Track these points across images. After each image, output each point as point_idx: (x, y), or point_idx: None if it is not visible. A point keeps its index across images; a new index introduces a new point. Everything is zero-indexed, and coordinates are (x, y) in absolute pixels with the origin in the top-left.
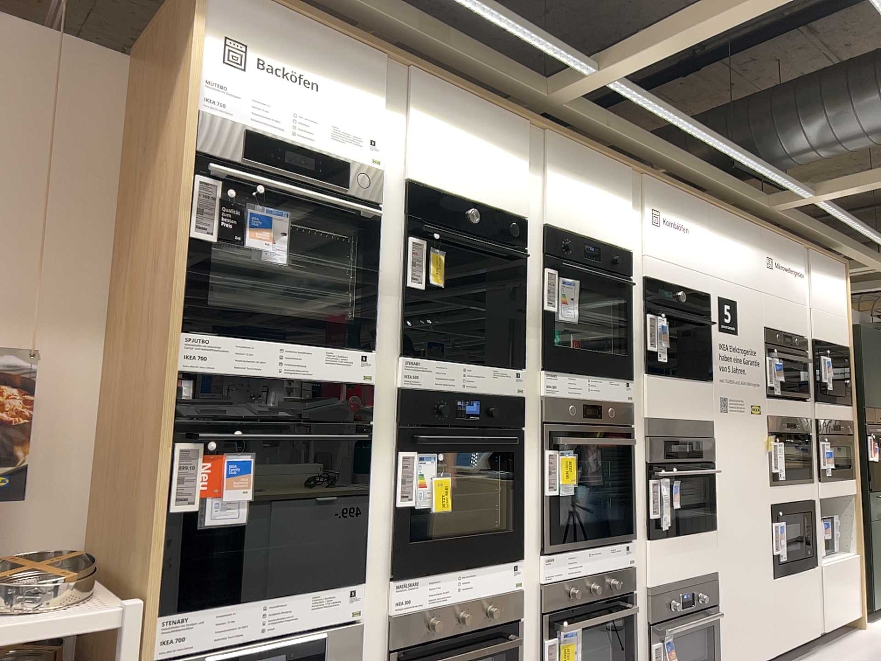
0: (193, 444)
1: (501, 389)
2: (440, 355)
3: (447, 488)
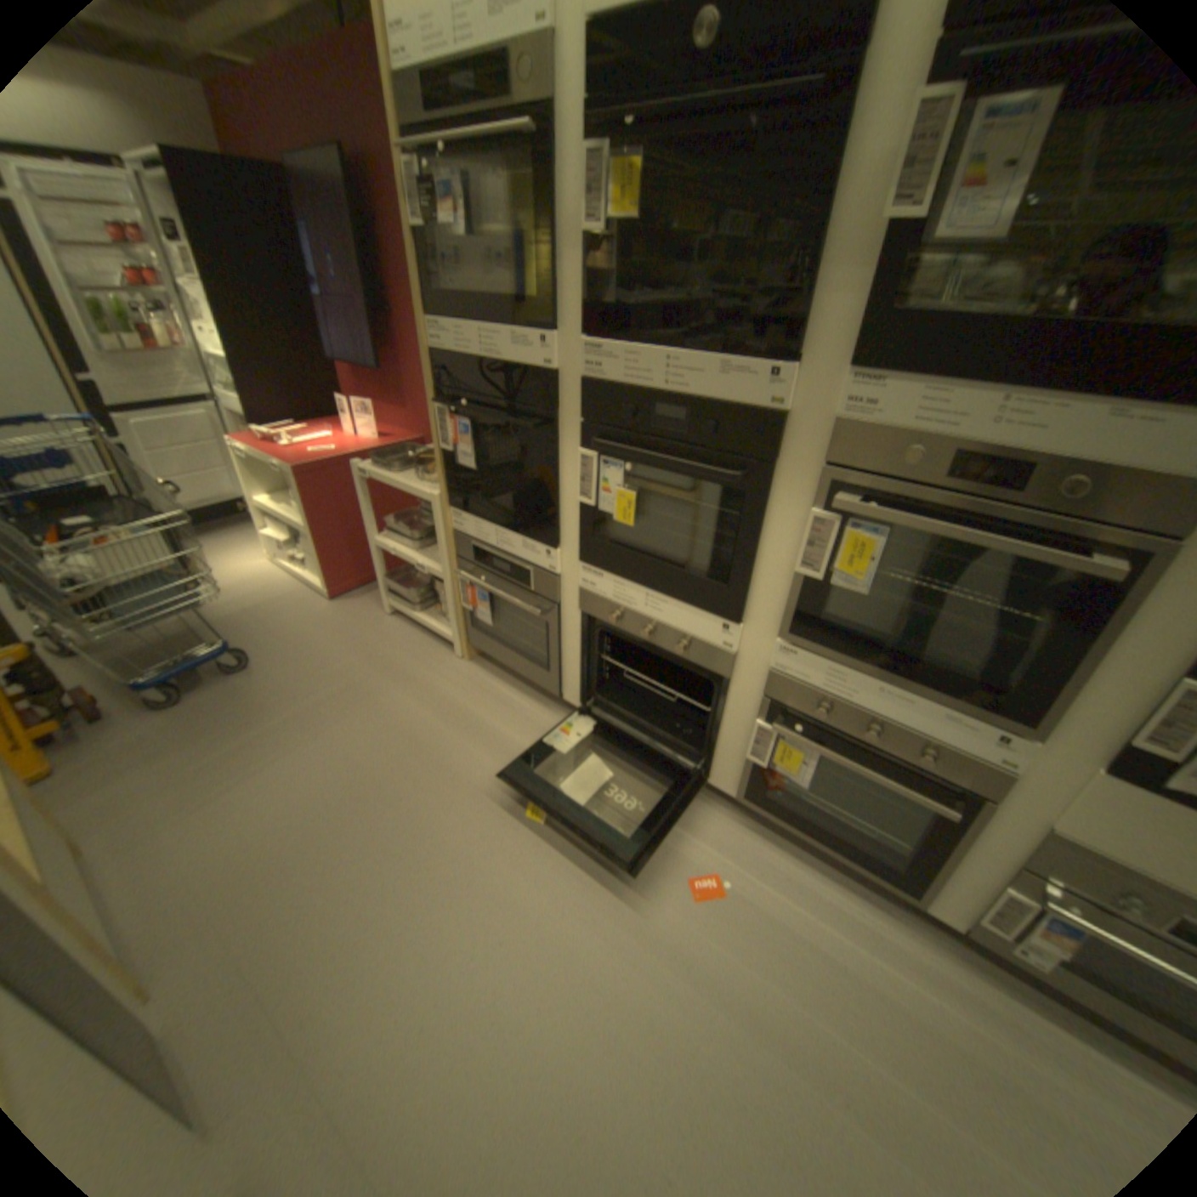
0: (436, 410)
1: (736, 399)
2: (638, 337)
3: (629, 510)
